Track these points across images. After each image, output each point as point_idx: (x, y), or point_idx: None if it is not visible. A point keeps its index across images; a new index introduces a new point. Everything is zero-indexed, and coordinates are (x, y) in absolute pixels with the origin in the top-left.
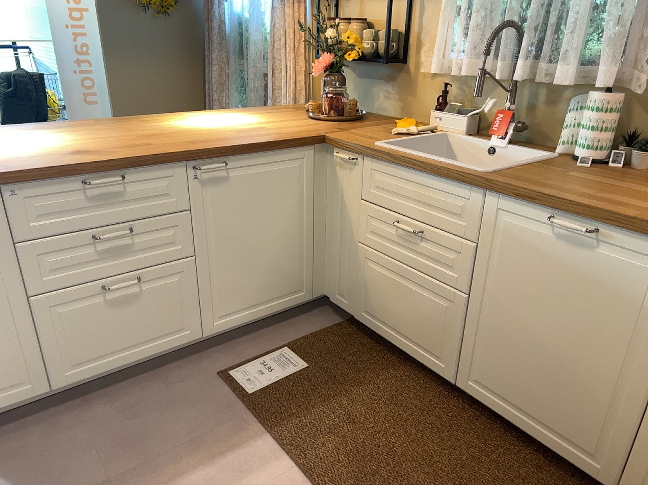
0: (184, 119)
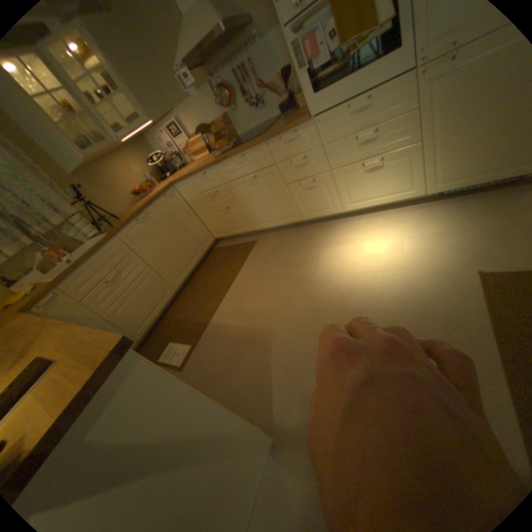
0: None
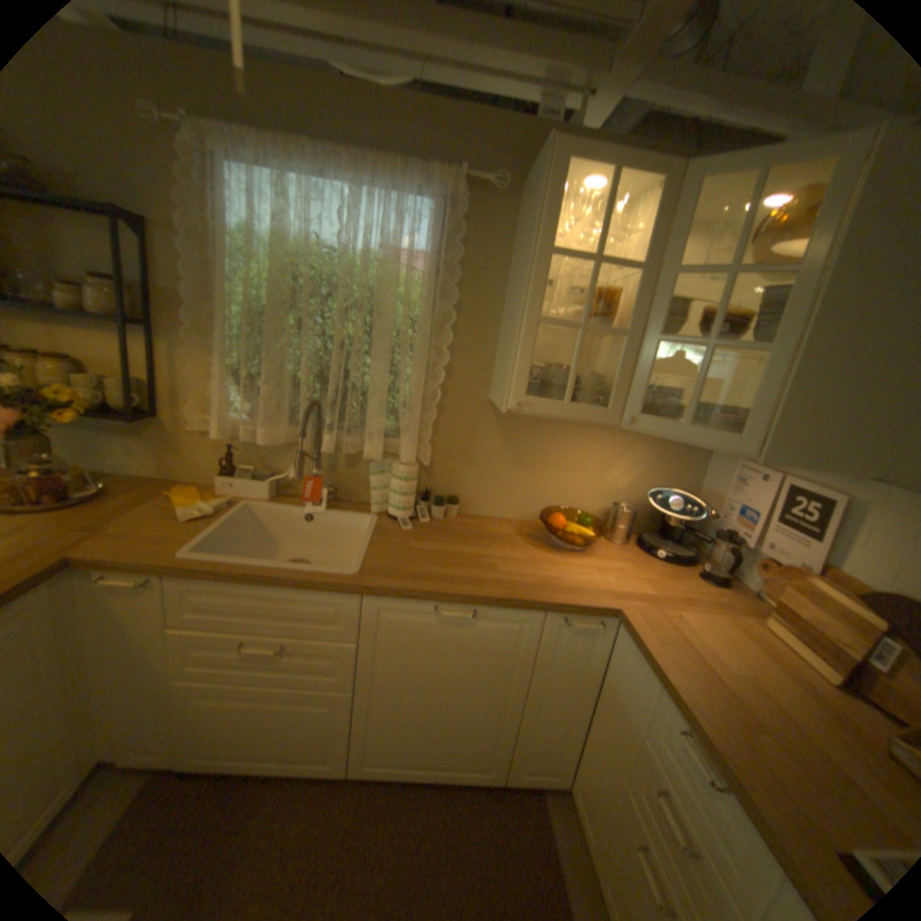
0: None
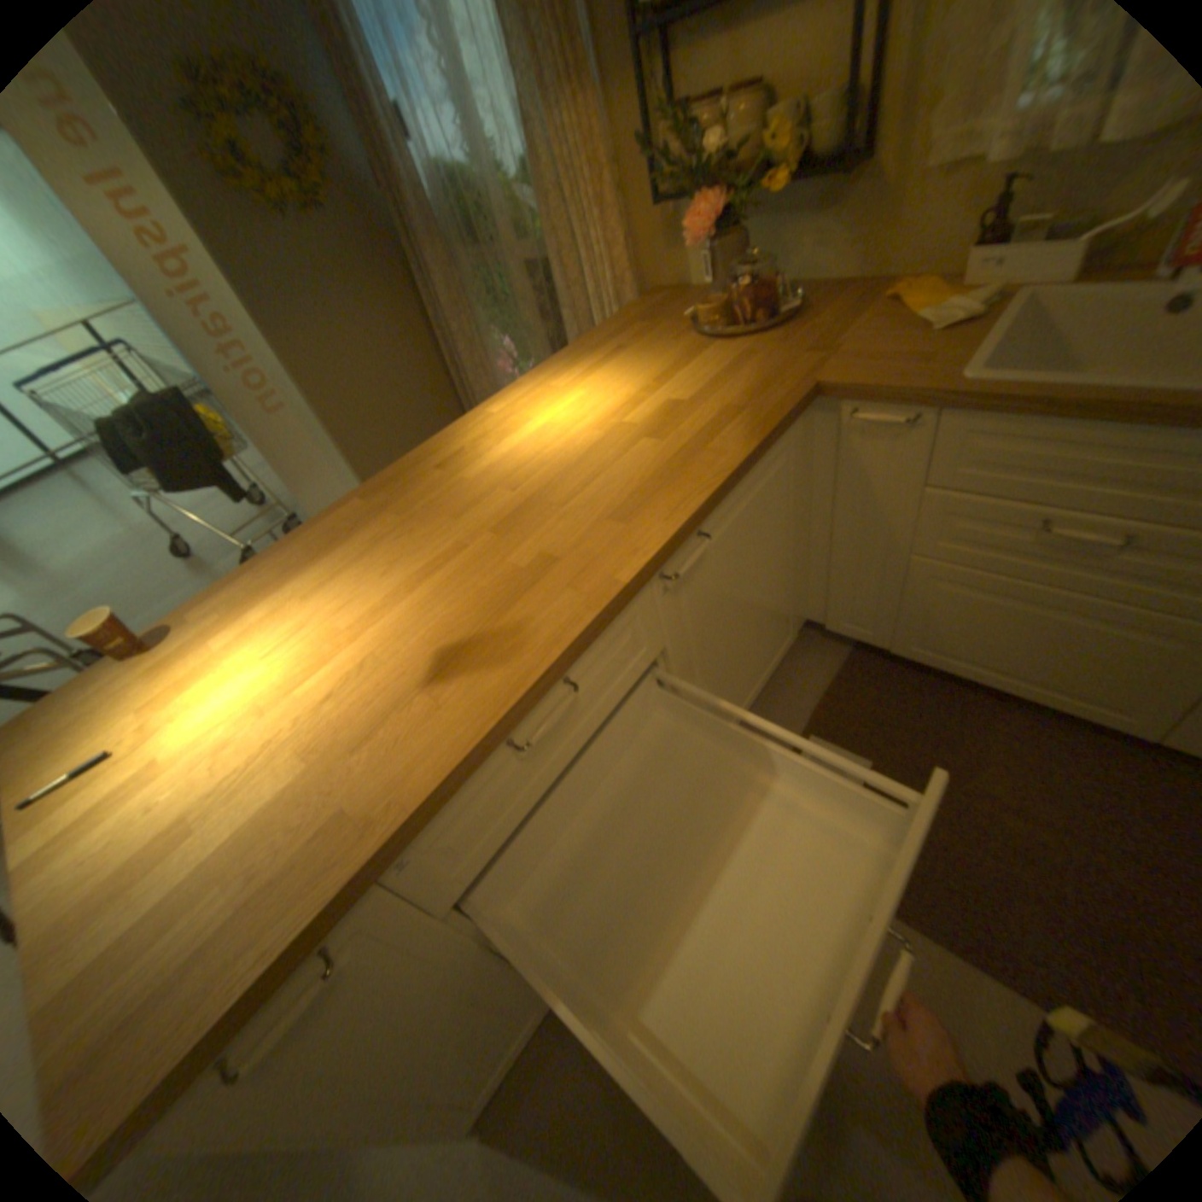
0: (504, 429)
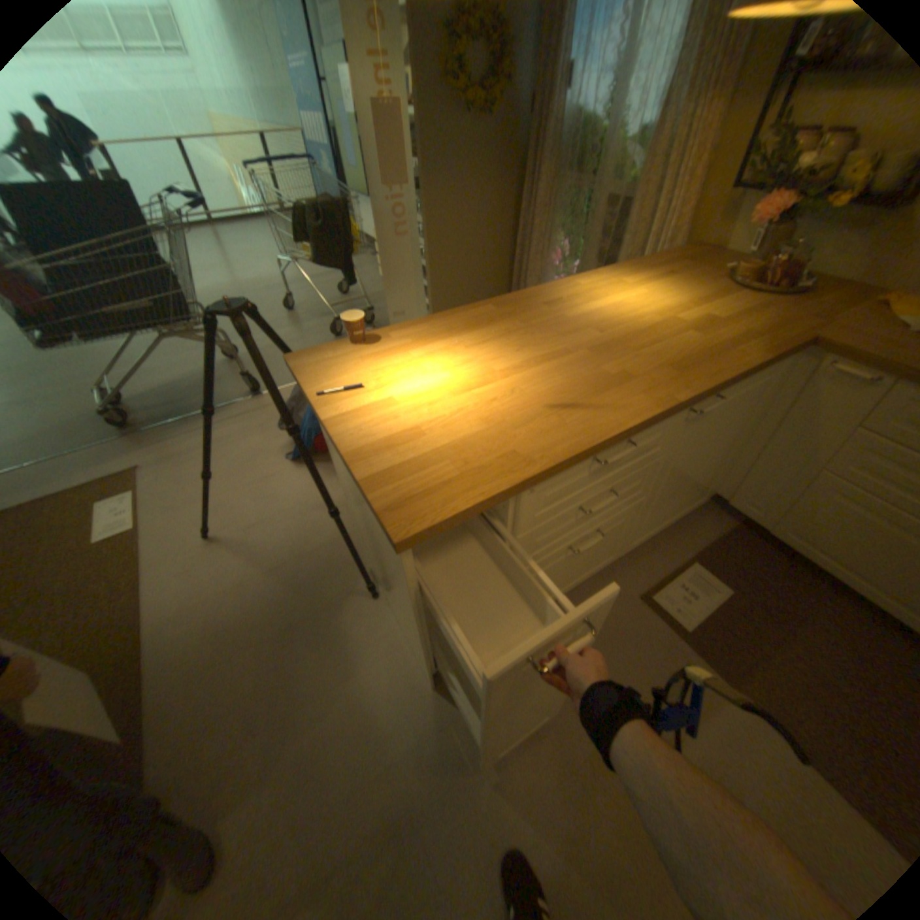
0: (591, 296)
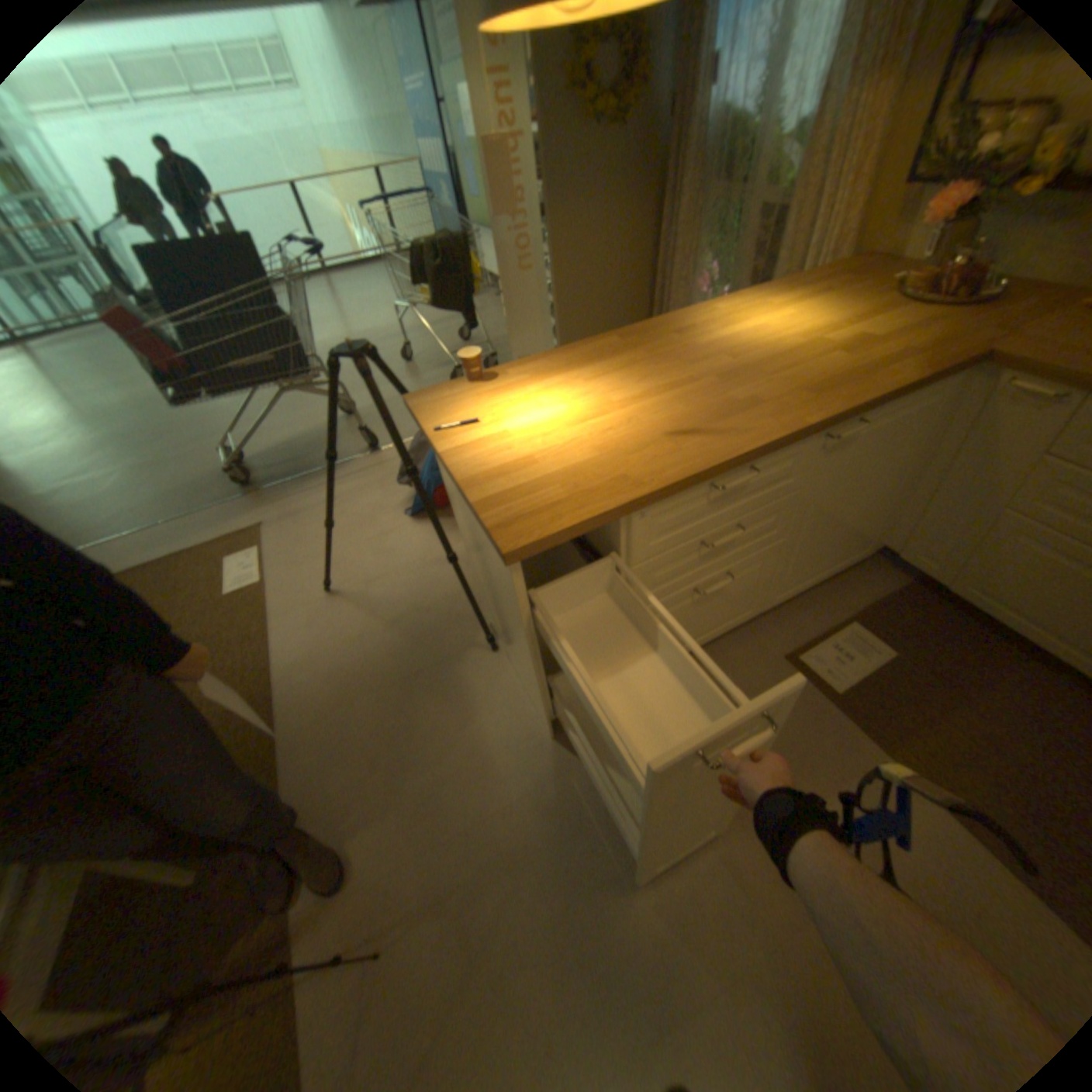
0: (728, 321)
